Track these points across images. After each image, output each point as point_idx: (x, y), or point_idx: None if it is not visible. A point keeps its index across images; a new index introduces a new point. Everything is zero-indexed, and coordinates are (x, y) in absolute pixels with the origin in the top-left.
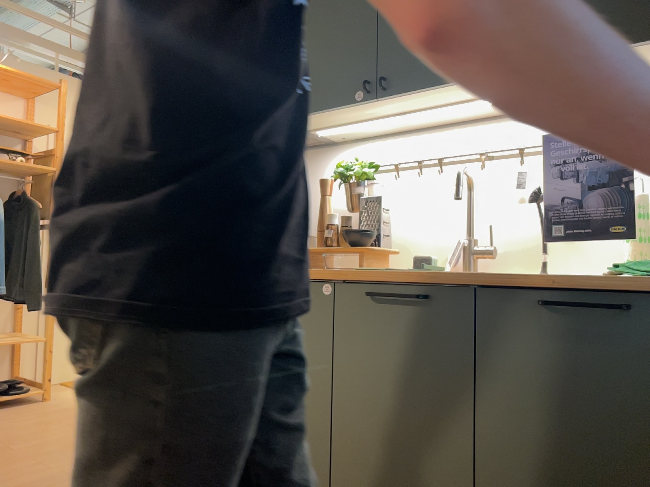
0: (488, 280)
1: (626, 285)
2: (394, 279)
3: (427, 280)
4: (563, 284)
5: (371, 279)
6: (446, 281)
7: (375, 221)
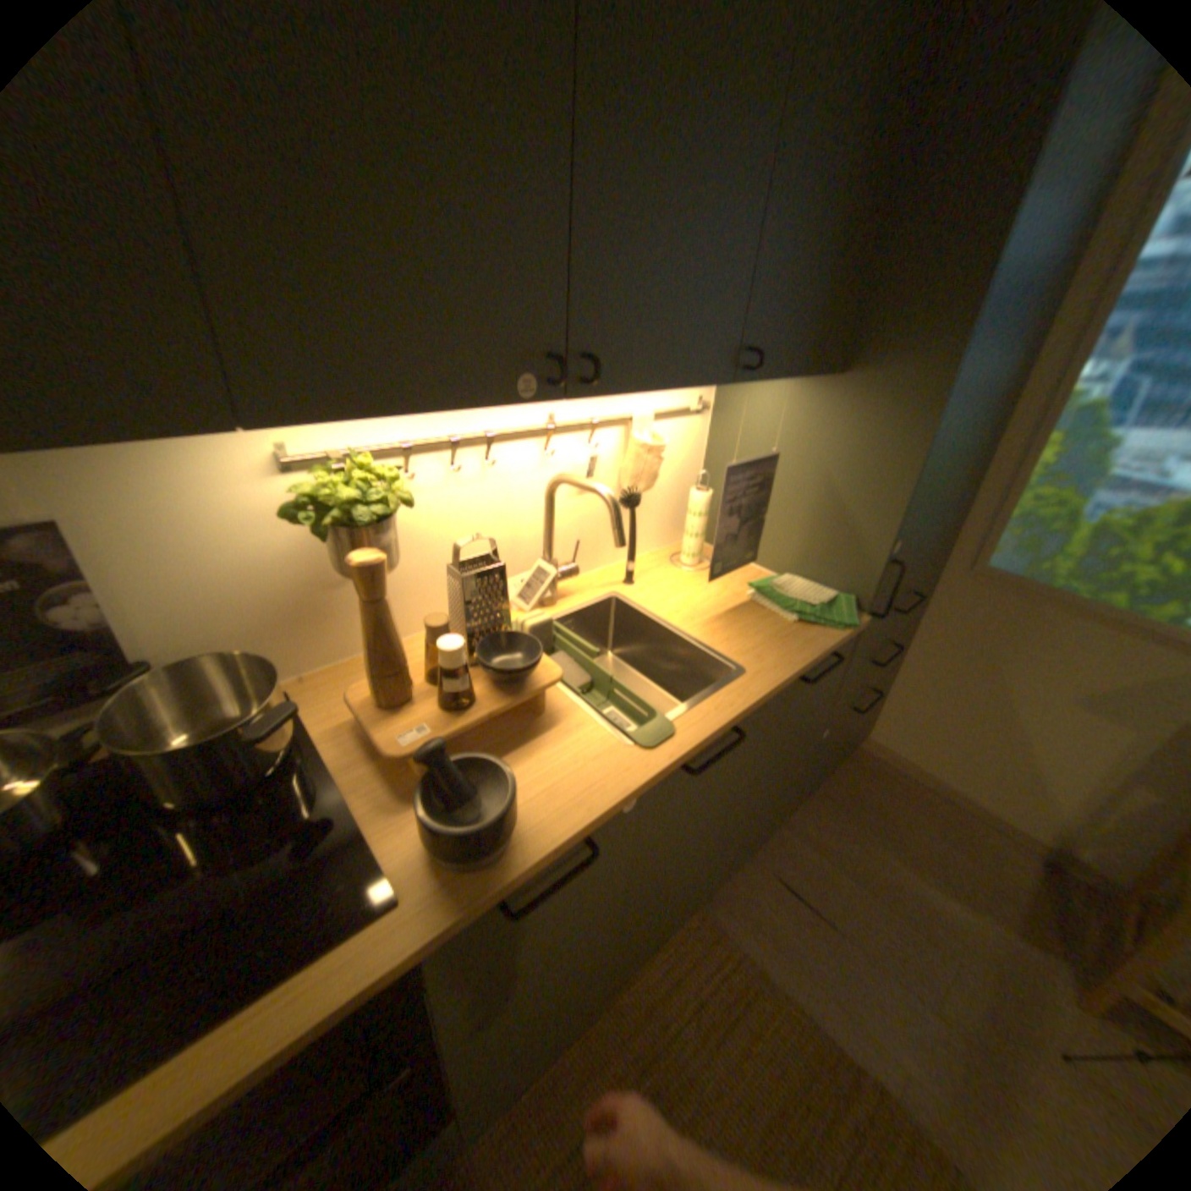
0: (787, 686)
1: (833, 639)
2: (703, 732)
3: (742, 715)
4: (819, 660)
5: (694, 753)
6: (757, 706)
7: (498, 611)
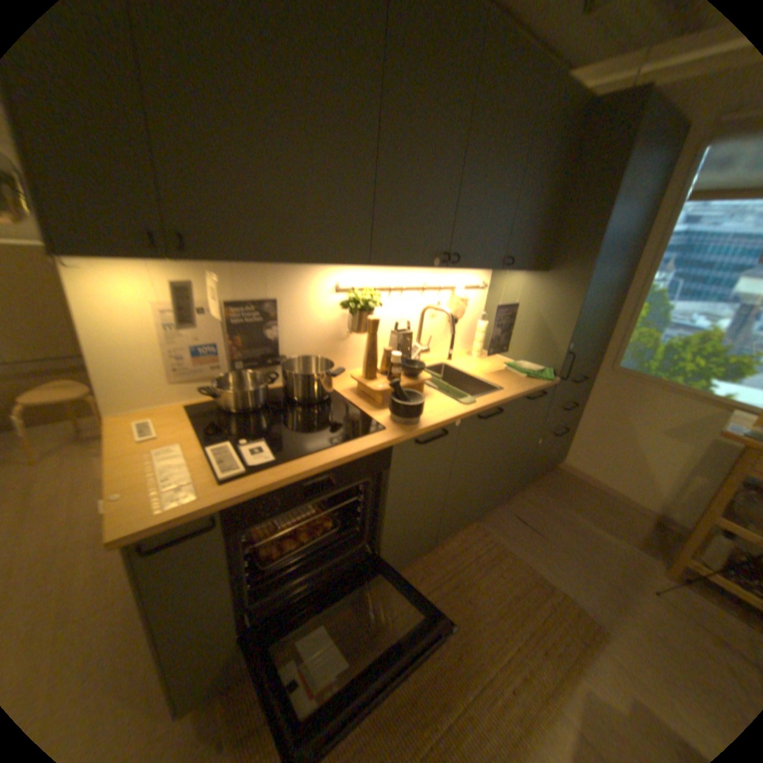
0: (520, 395)
1: (541, 384)
2: (486, 404)
3: (502, 401)
4: (535, 390)
5: (483, 409)
6: (508, 399)
7: (407, 350)
